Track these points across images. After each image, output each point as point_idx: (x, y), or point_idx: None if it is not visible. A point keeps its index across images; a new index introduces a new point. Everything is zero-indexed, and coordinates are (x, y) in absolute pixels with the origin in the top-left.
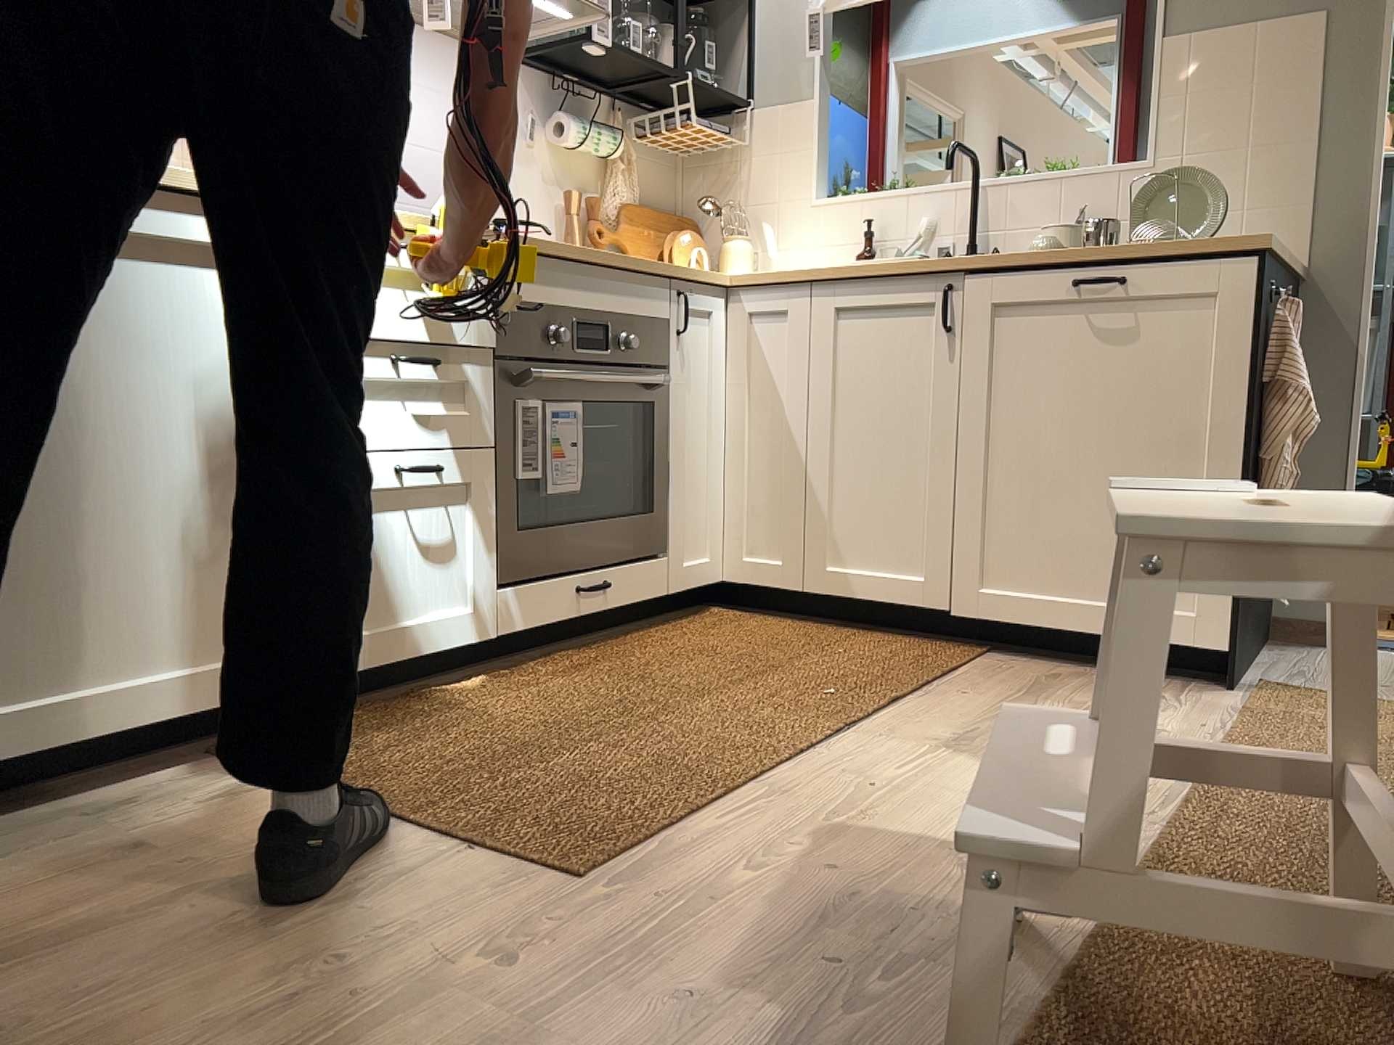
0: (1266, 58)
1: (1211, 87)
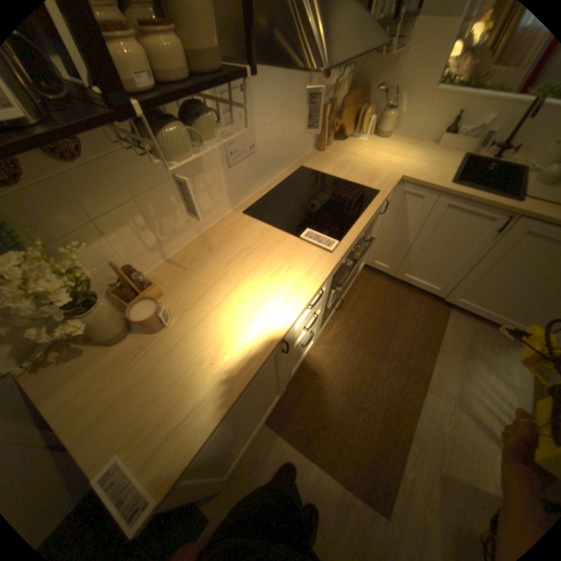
0: None
1: None
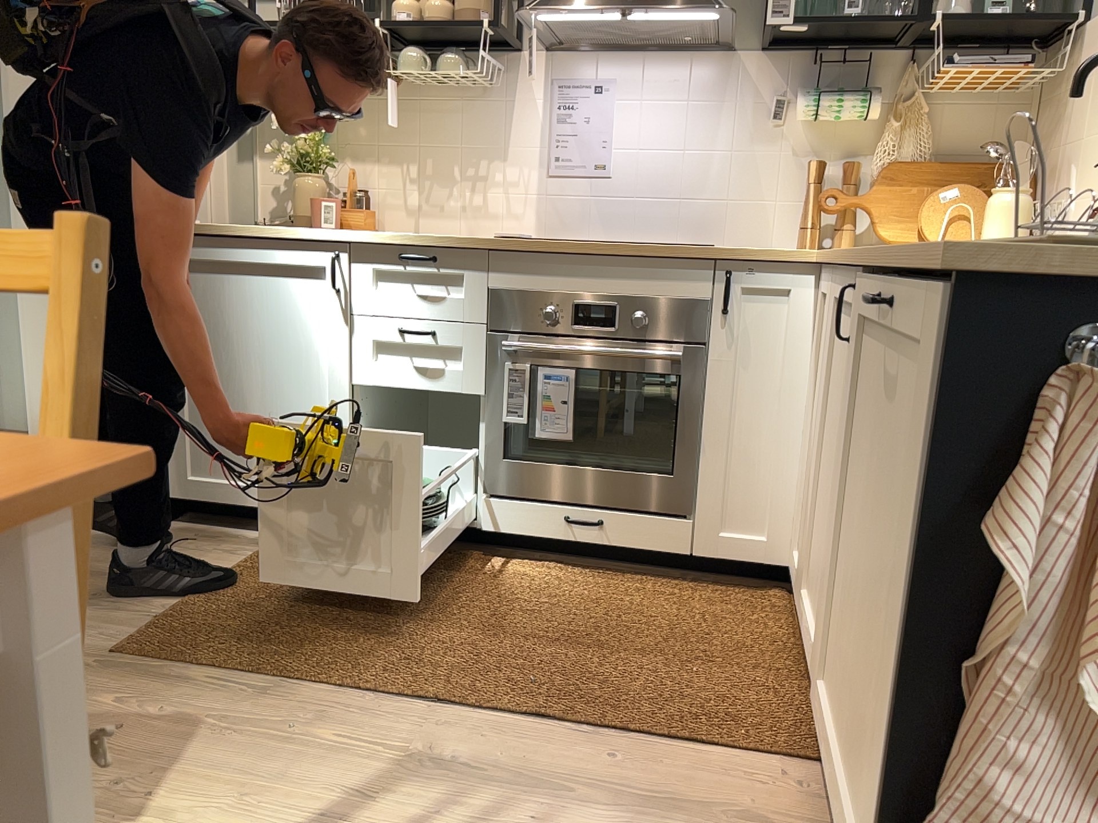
0: None
1: None
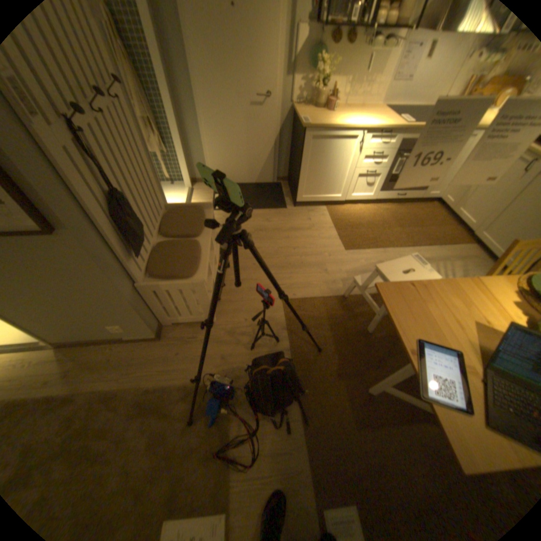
0: None
1: None
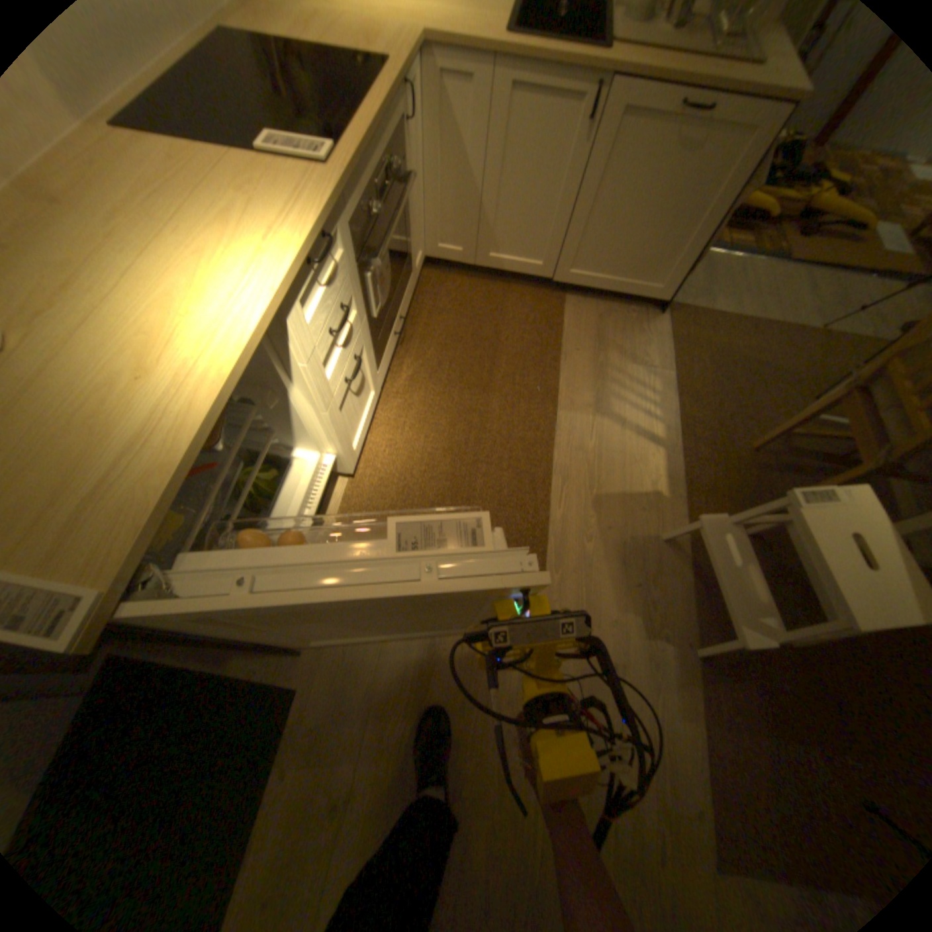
0: None
1: None
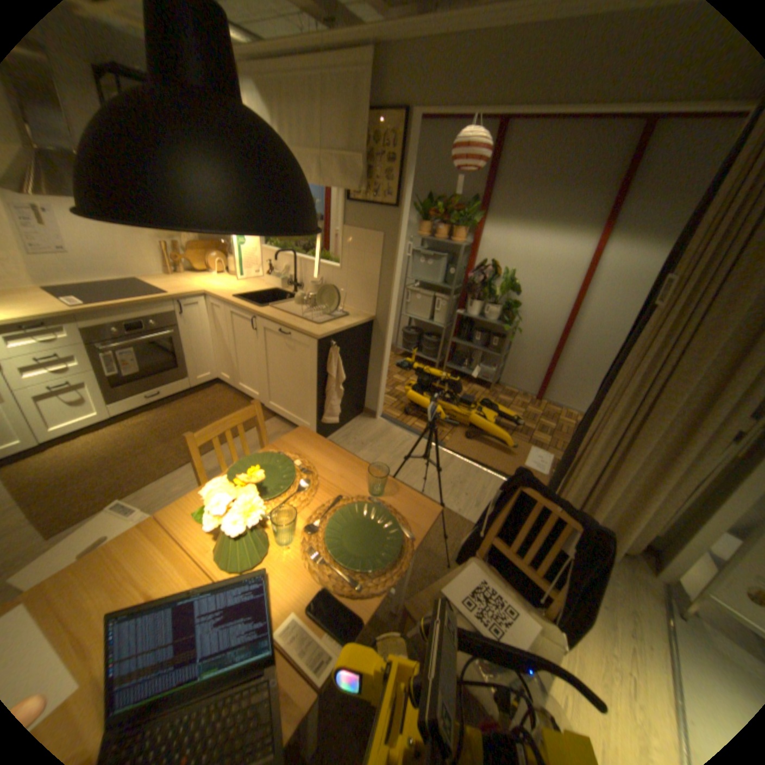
0: (370, 243)
1: (356, 247)
